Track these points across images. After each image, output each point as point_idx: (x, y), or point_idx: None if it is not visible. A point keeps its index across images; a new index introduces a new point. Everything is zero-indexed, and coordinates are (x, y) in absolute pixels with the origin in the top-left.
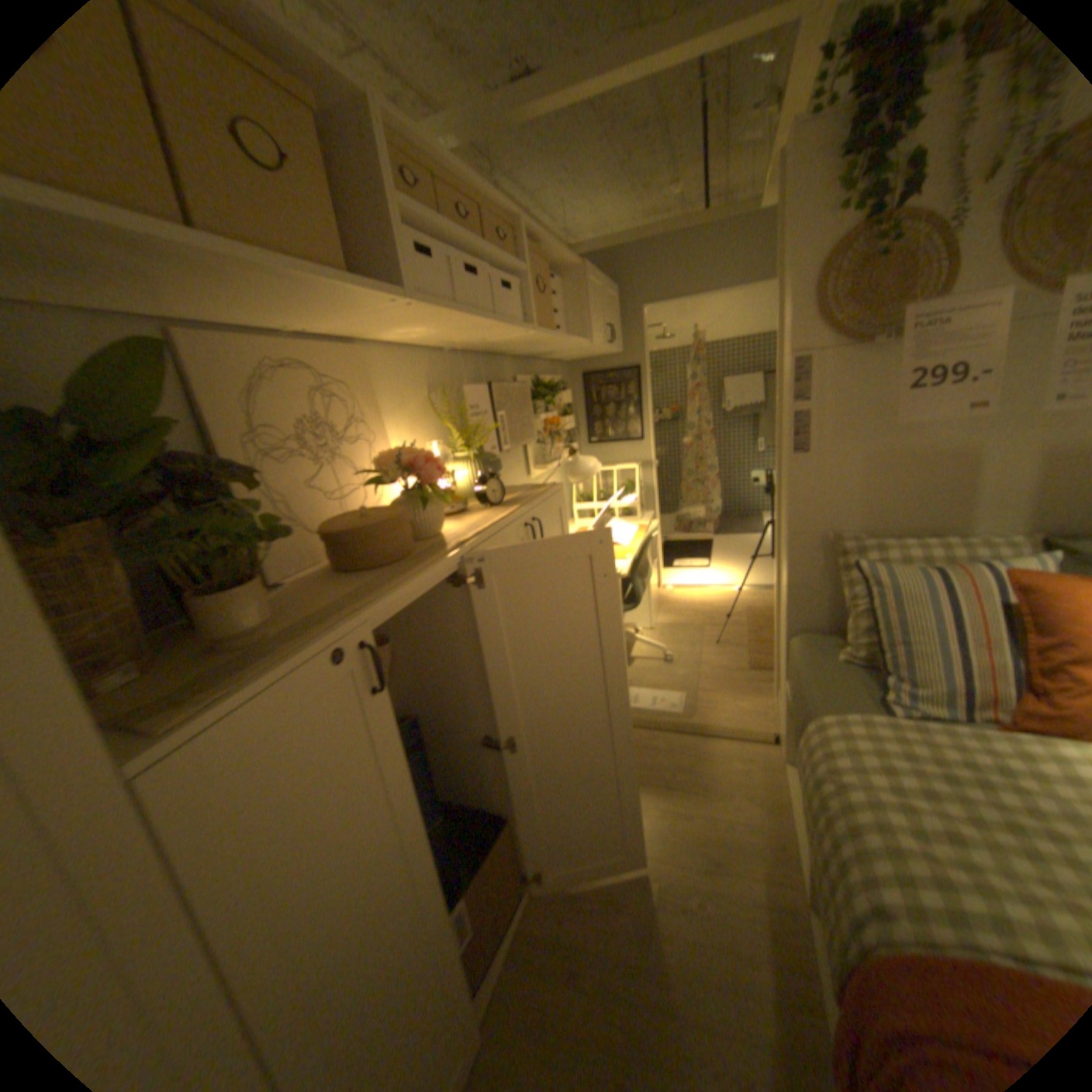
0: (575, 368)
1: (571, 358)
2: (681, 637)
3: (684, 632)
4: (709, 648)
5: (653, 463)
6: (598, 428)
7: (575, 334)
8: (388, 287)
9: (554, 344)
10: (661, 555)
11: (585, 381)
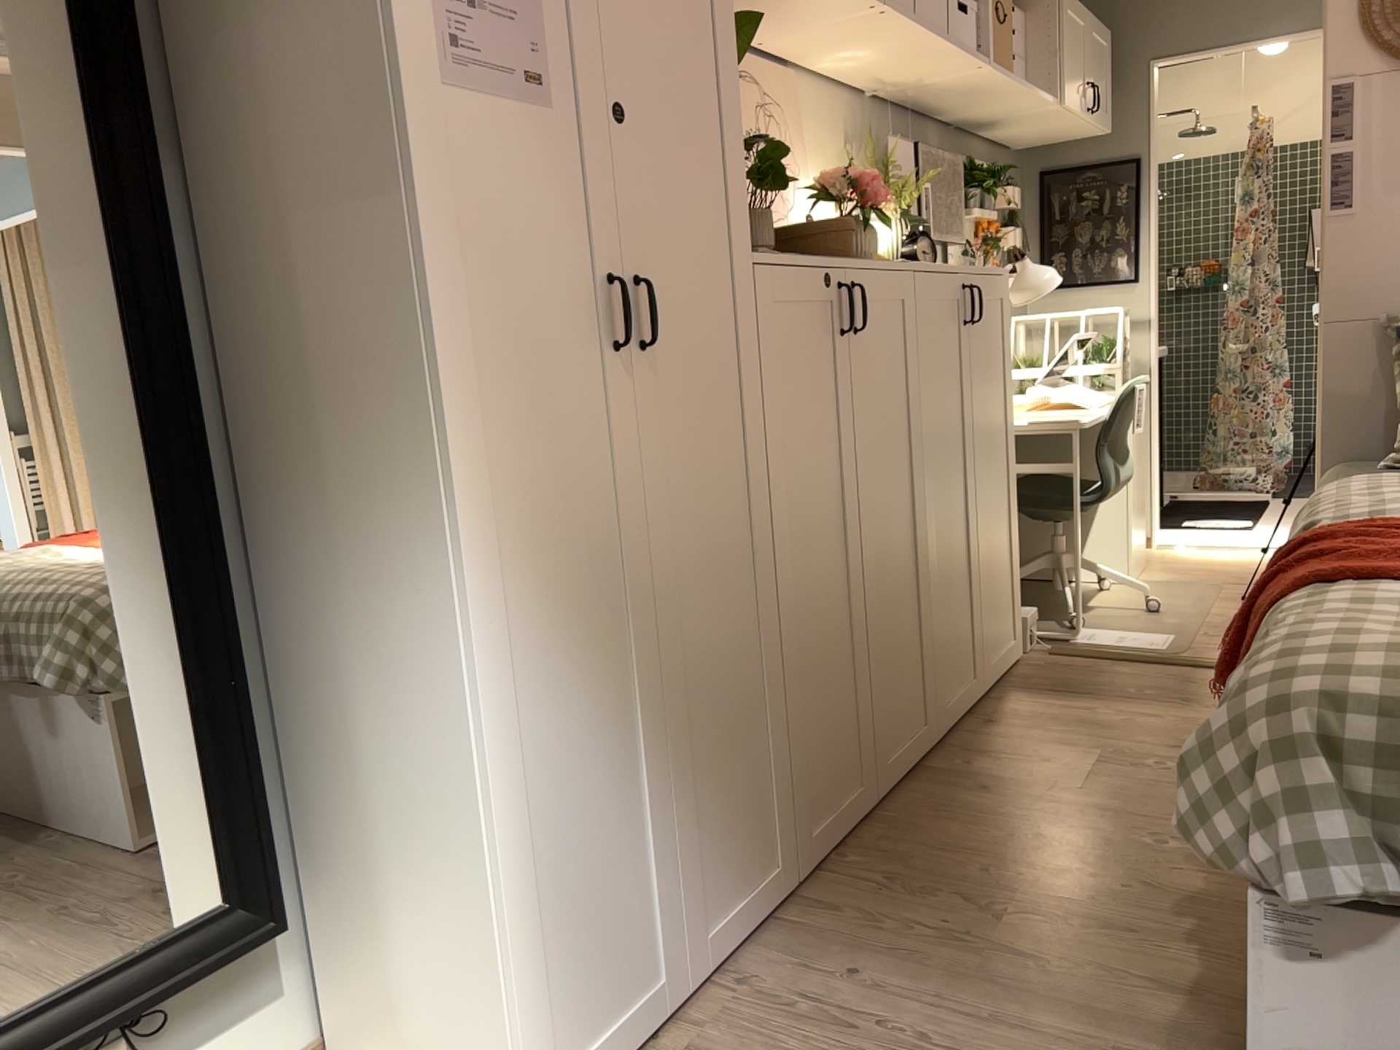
0: (1027, 168)
1: (1022, 149)
2: (1181, 592)
3: (1188, 588)
4: (1228, 602)
5: (1152, 324)
6: (1058, 265)
7: (1036, 95)
8: None
9: (1005, 103)
10: (1158, 489)
11: (1042, 188)
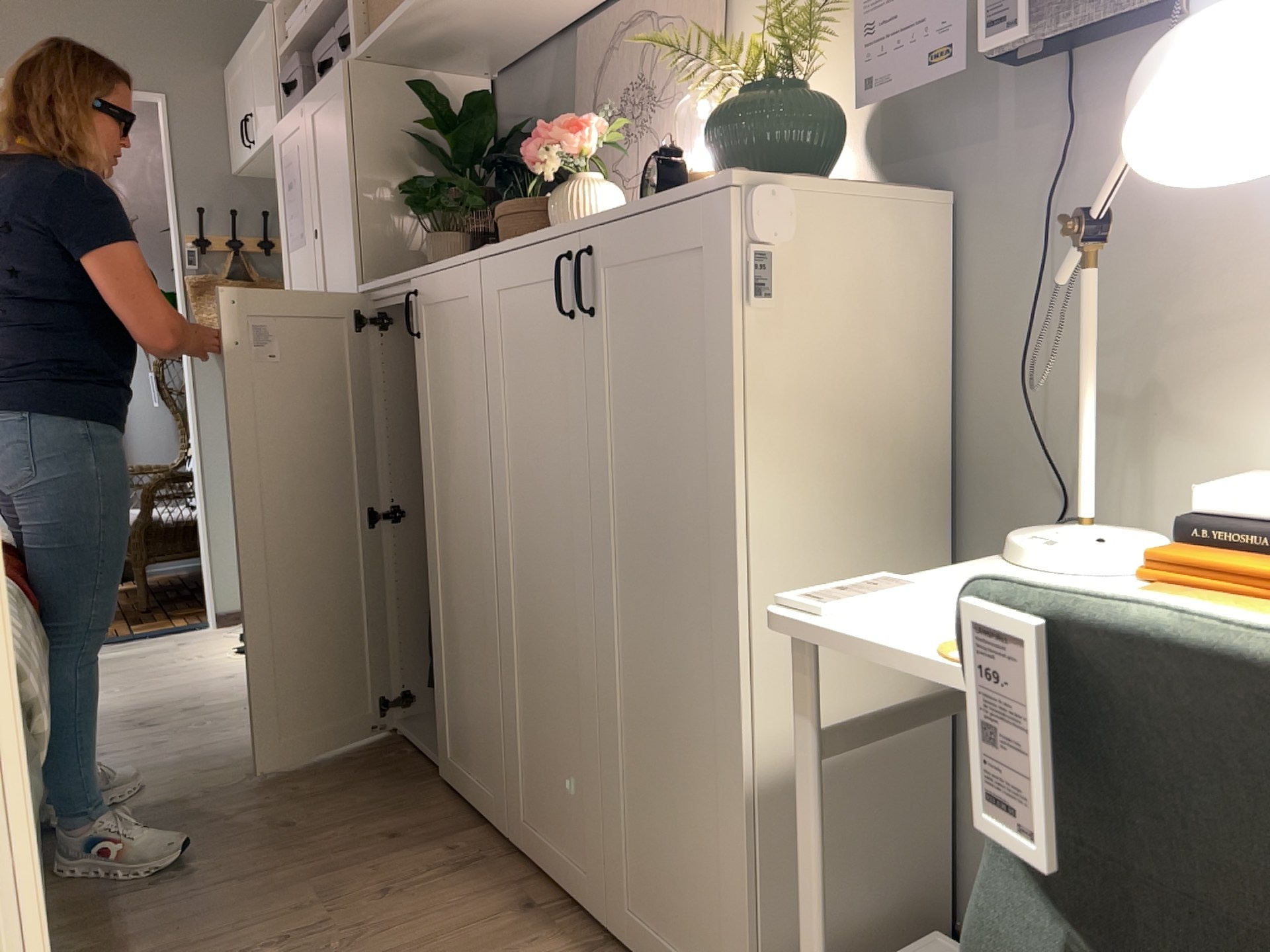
0: None
1: None
2: None
3: None
4: None
5: None
6: None
7: None
8: None
9: None
10: None
11: None
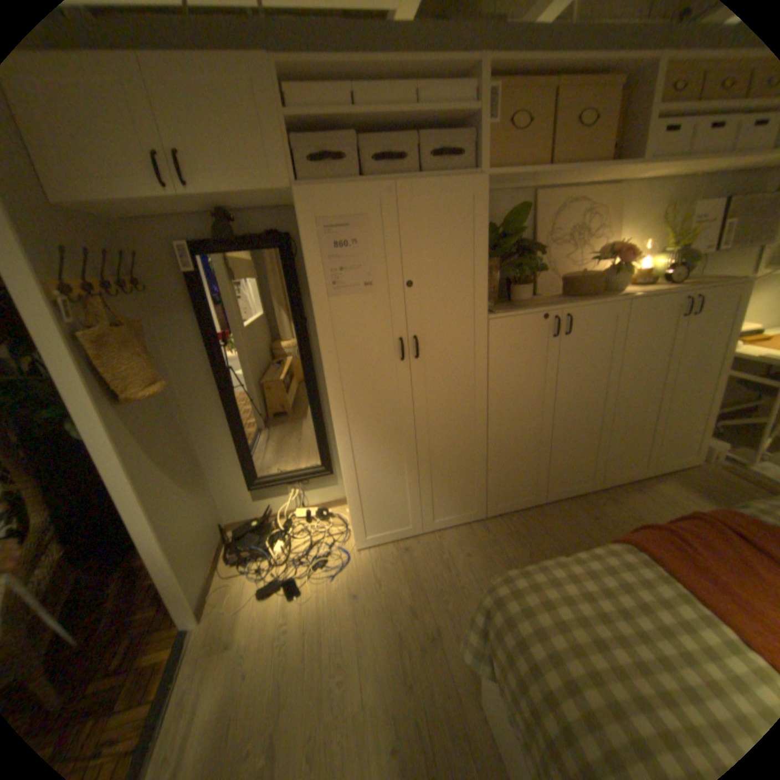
0: None
1: None
2: None
3: None
4: None
5: None
6: None
7: None
8: (631, 163)
9: None
10: None
11: None
